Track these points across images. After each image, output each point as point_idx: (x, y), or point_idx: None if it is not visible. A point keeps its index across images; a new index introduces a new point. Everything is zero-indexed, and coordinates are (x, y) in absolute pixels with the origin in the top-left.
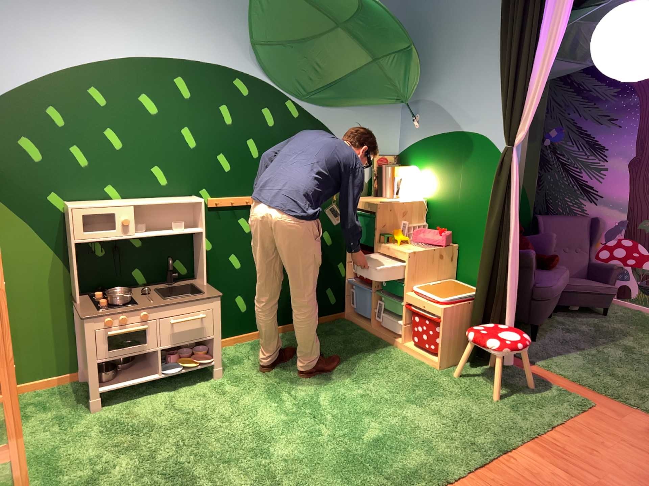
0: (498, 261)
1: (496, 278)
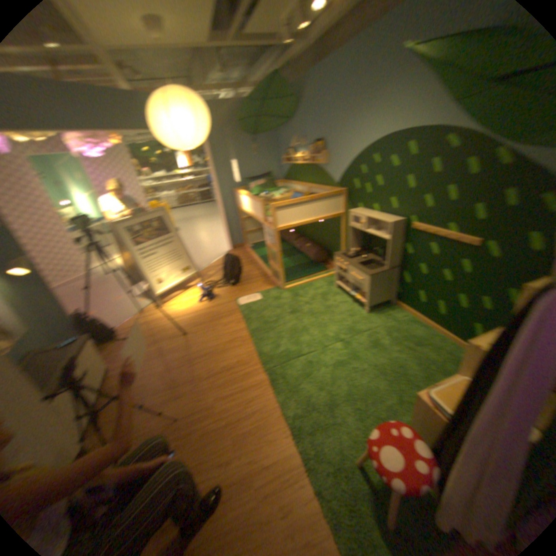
0: (463, 421)
1: (458, 435)
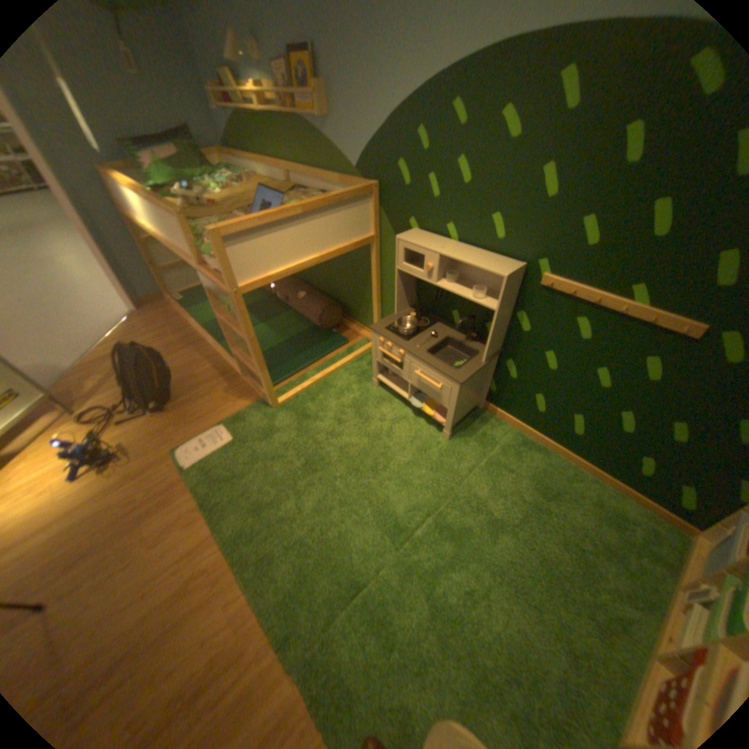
0: None
1: None
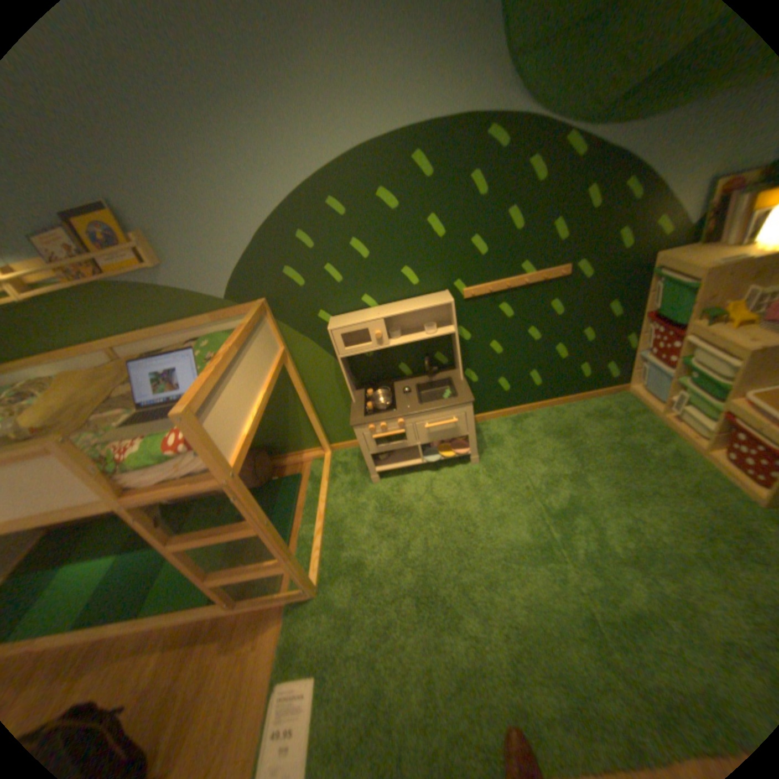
0: None
1: None
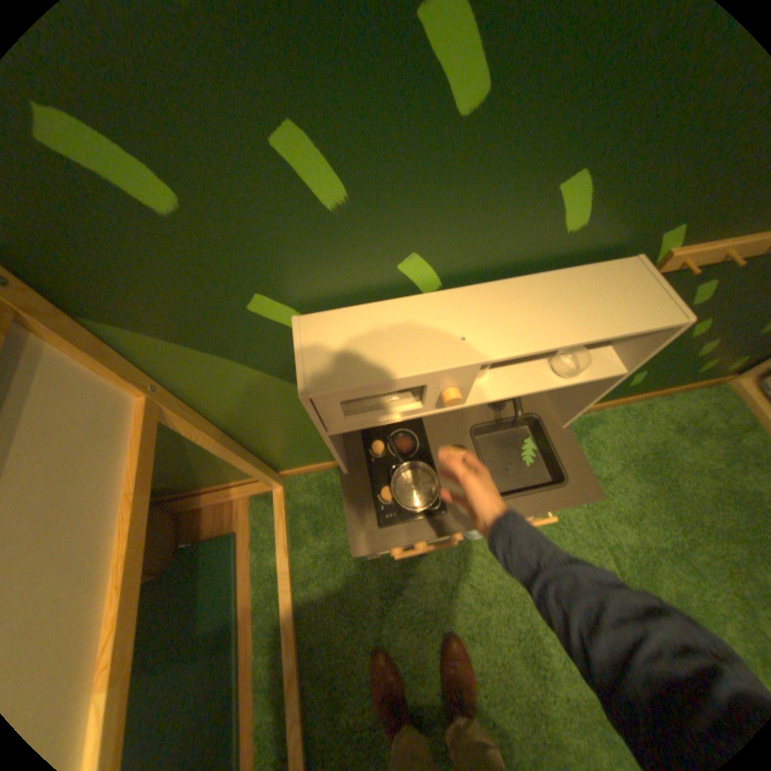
0: None
1: None
